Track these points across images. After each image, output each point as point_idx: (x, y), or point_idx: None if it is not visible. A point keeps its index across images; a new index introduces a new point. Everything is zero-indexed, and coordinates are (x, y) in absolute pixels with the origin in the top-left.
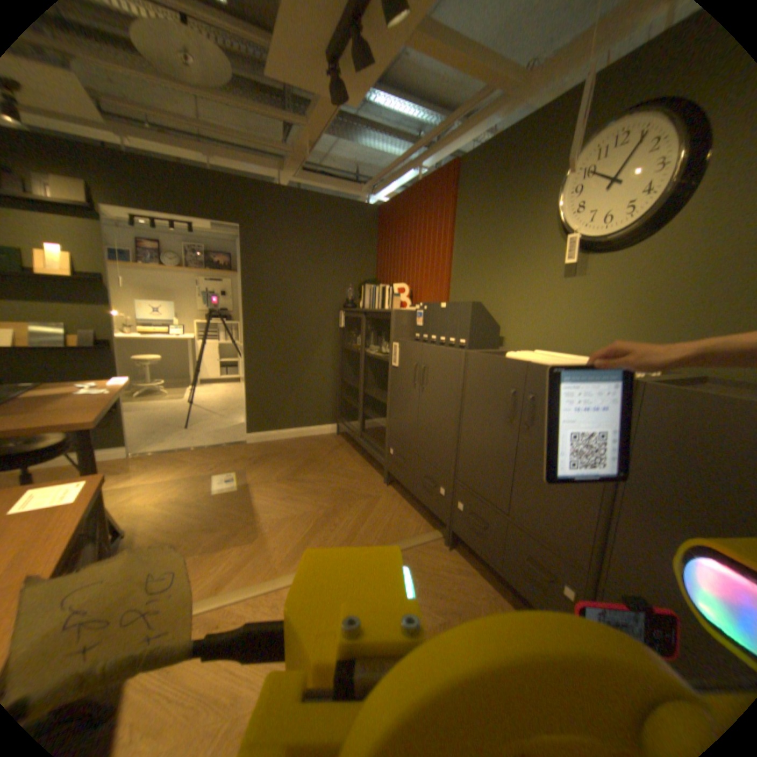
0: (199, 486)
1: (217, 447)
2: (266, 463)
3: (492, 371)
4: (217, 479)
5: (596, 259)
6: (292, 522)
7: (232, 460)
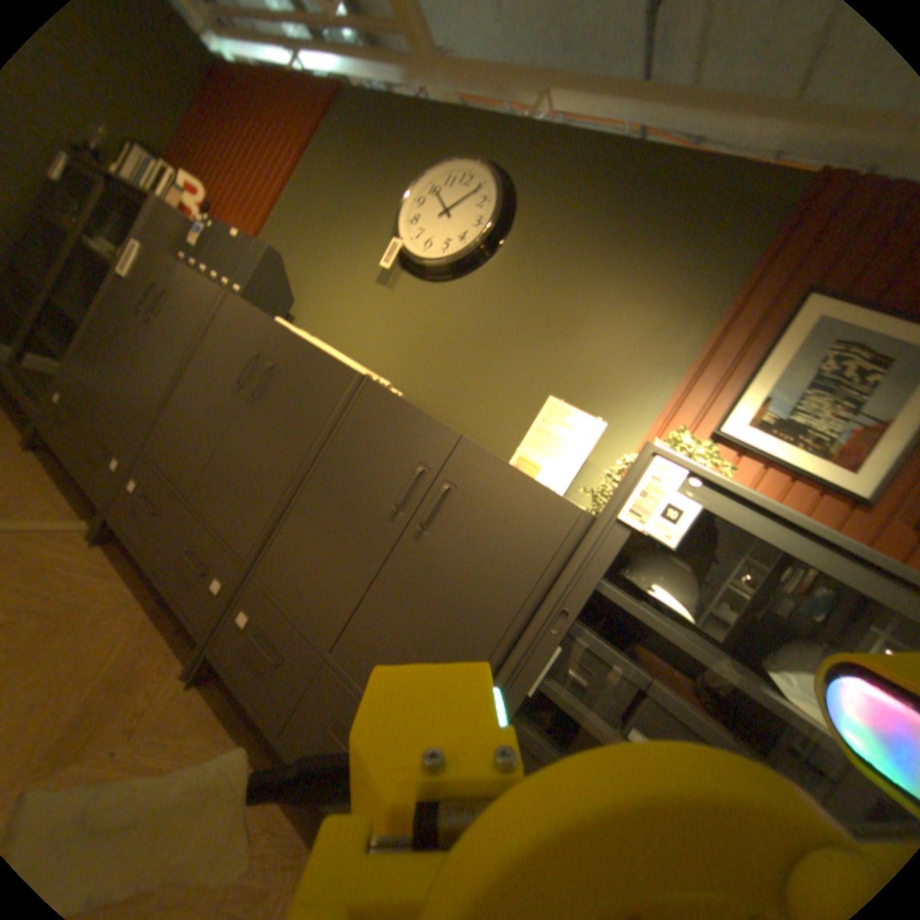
0: None
1: None
2: None
3: (247, 321)
4: None
5: (407, 275)
6: None
7: None
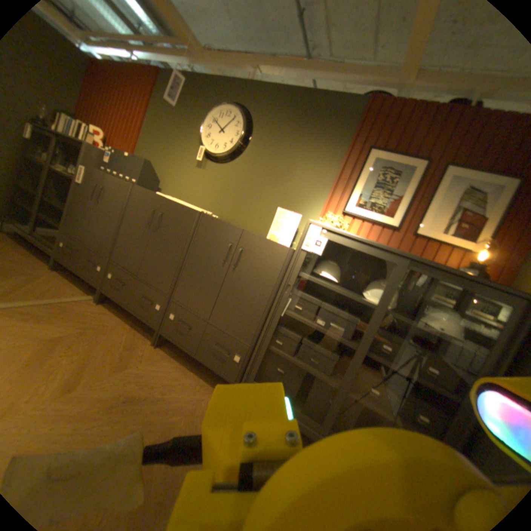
0: None
1: None
2: None
3: (145, 197)
4: None
5: (209, 162)
6: None
7: None
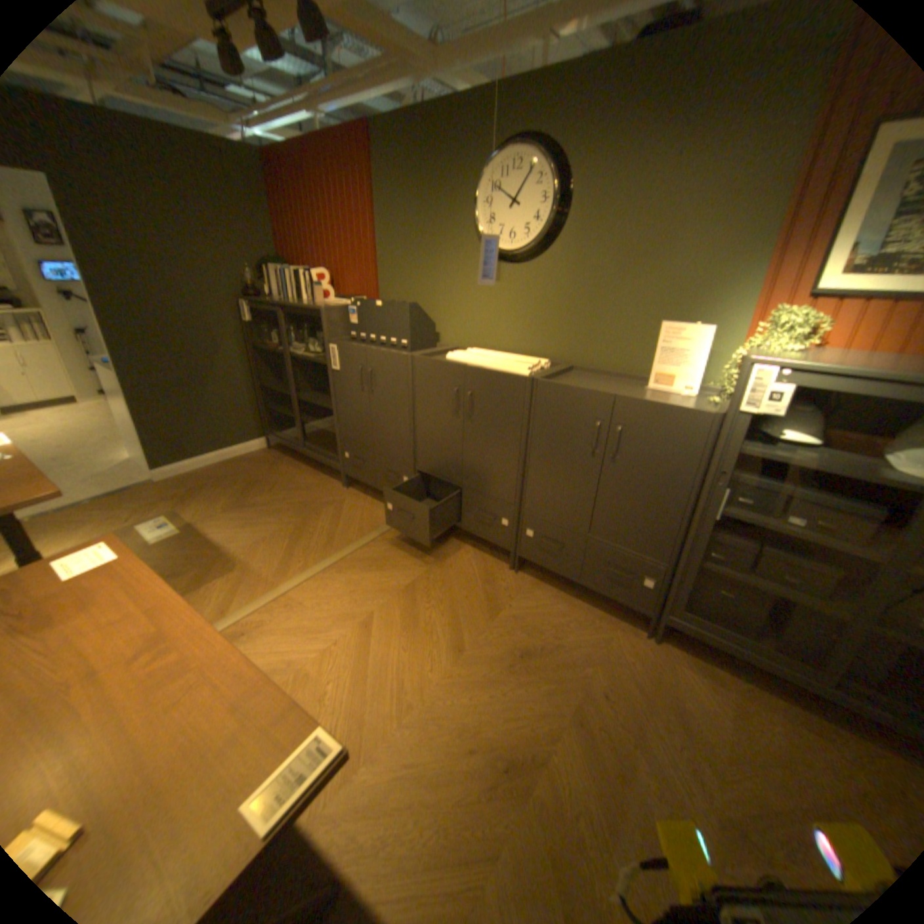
0: (127, 540)
1: (115, 495)
2: (198, 497)
3: (437, 372)
4: (145, 527)
5: (505, 267)
6: (266, 542)
7: (150, 504)
